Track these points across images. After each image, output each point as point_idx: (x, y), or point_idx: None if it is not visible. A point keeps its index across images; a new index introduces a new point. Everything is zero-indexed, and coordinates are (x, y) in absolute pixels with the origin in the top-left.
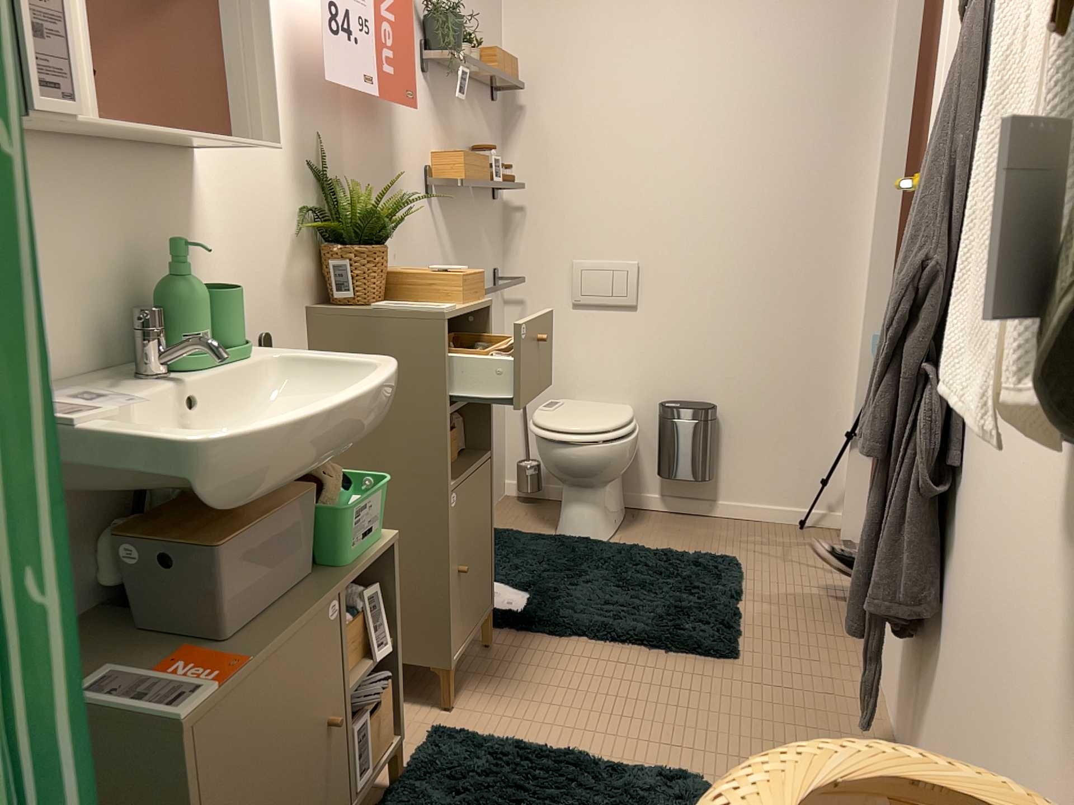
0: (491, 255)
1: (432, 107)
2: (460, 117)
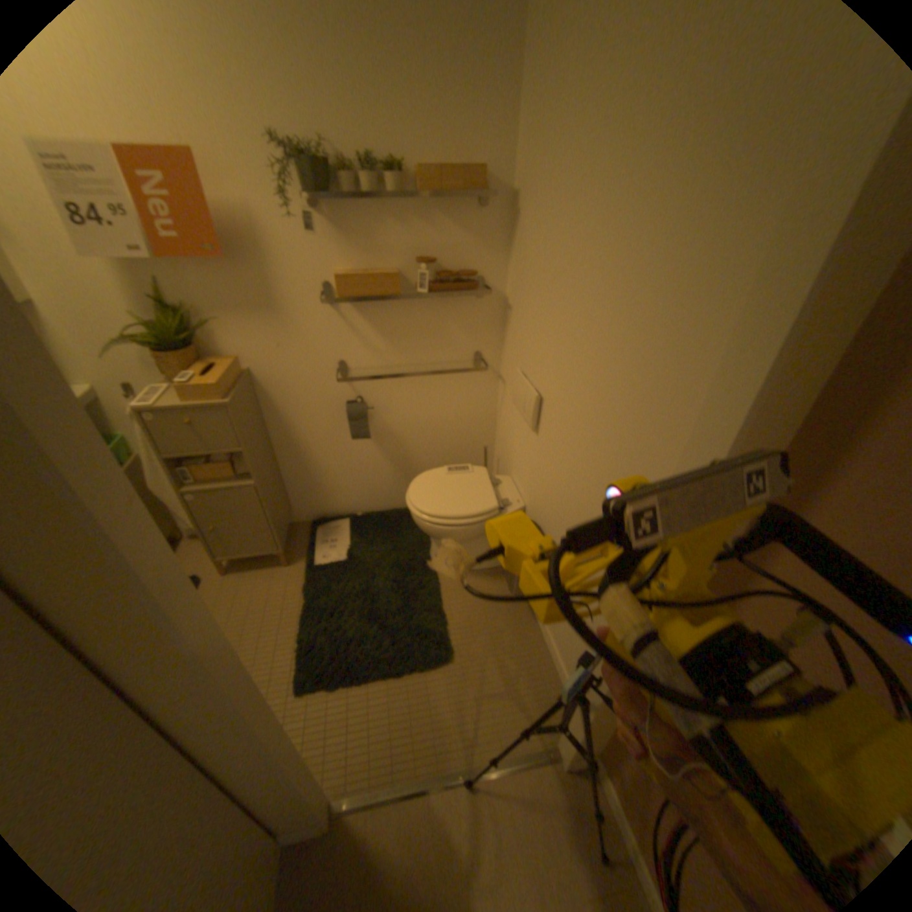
0: (468, 343)
1: (333, 233)
2: (396, 232)
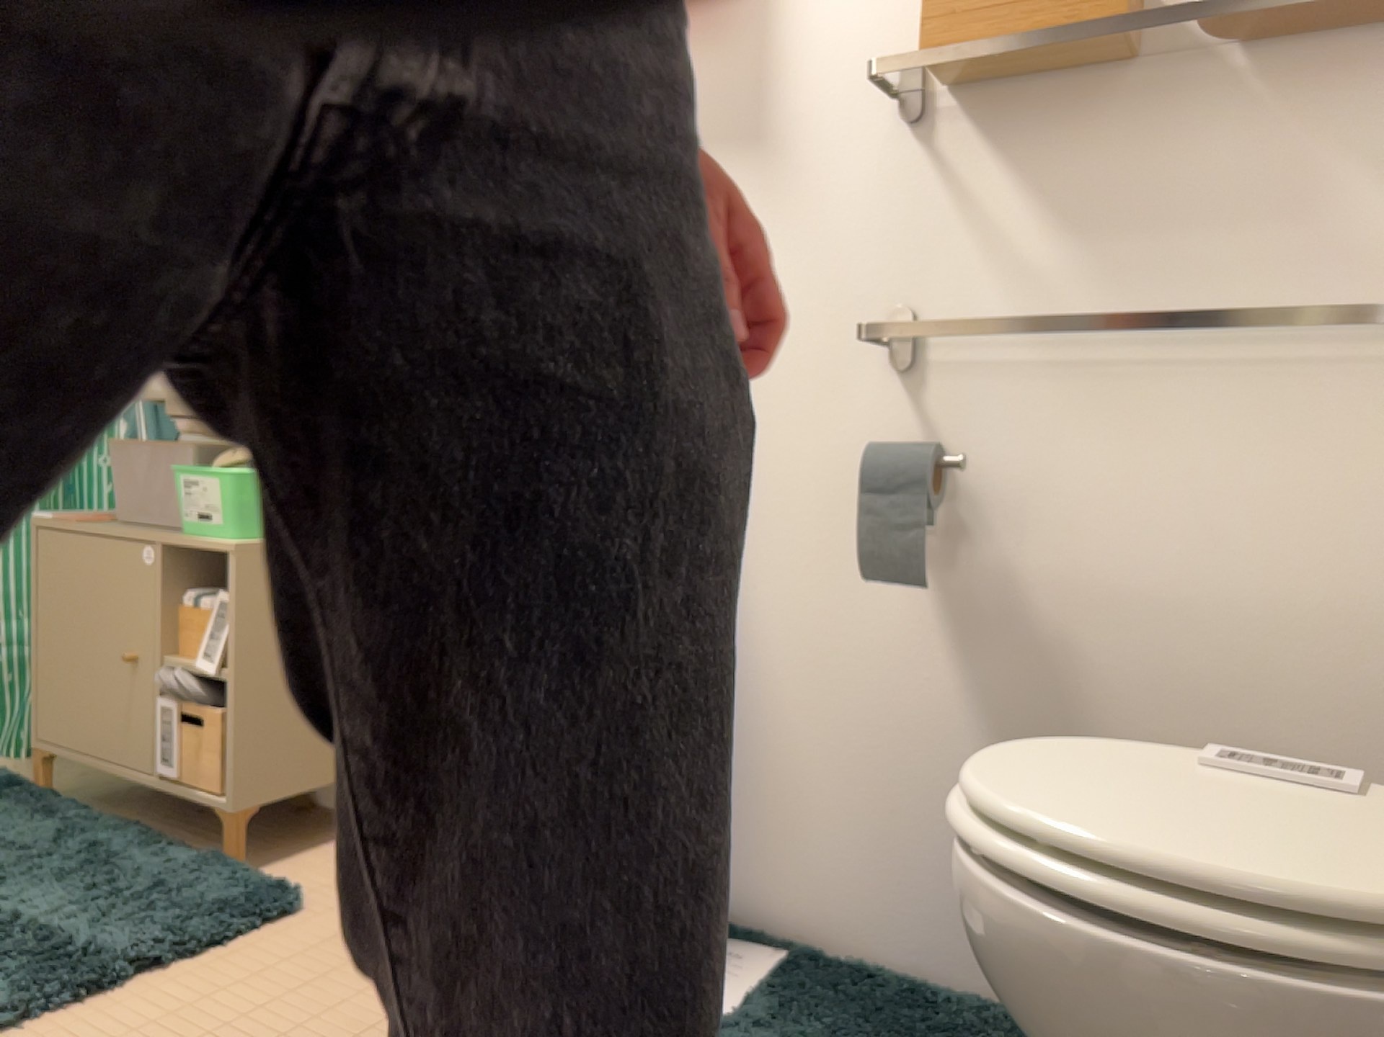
0: None
1: None
2: None
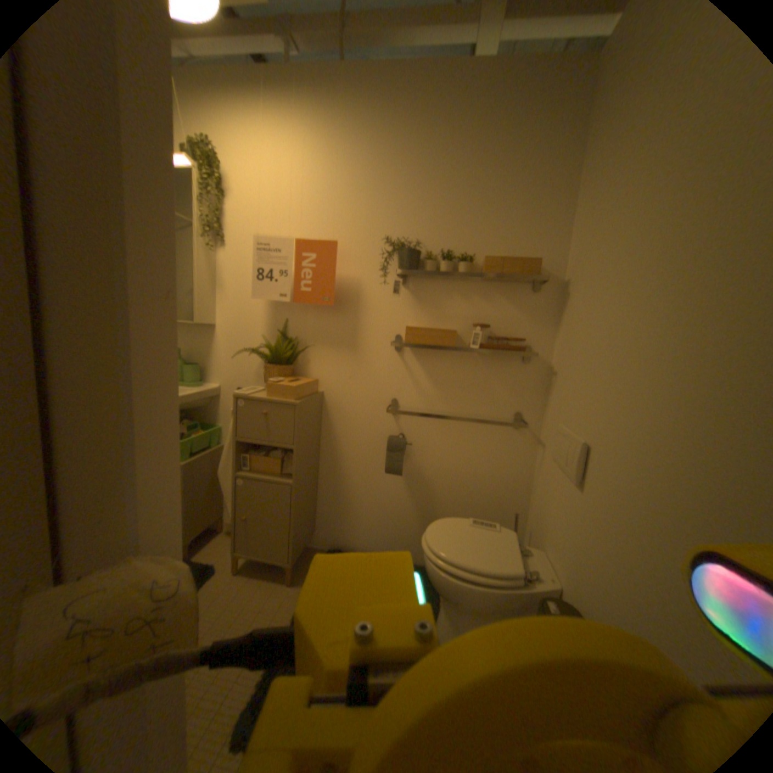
0: (511, 399)
1: (412, 299)
2: (461, 302)
